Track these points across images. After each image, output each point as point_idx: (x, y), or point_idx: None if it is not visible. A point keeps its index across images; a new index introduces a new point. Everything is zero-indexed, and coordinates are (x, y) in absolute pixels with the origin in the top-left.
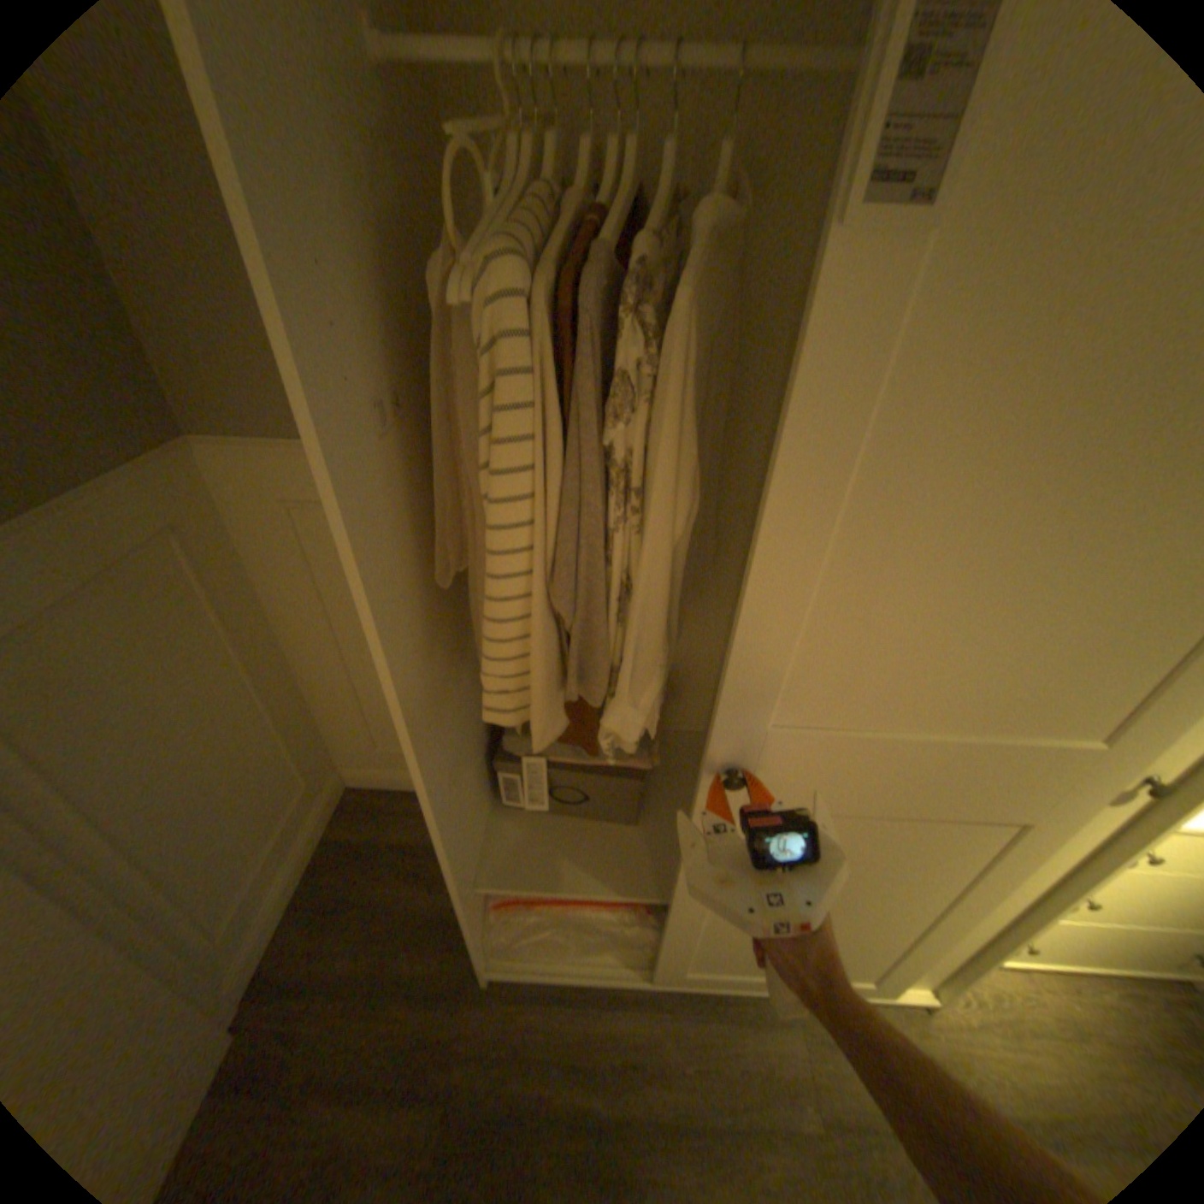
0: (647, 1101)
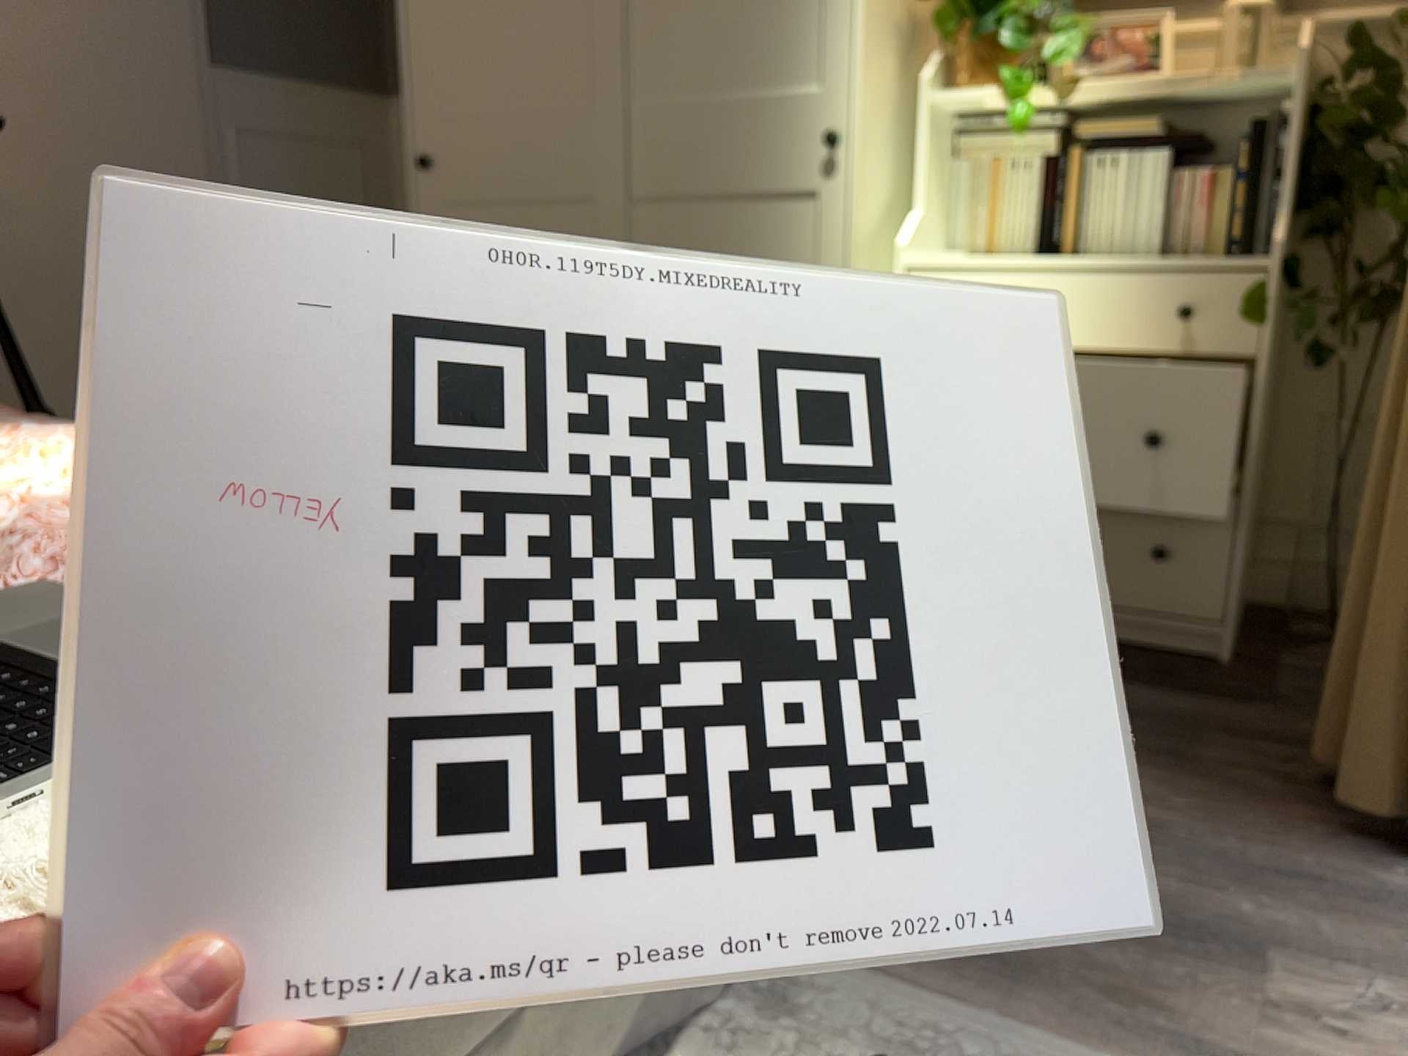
0: None
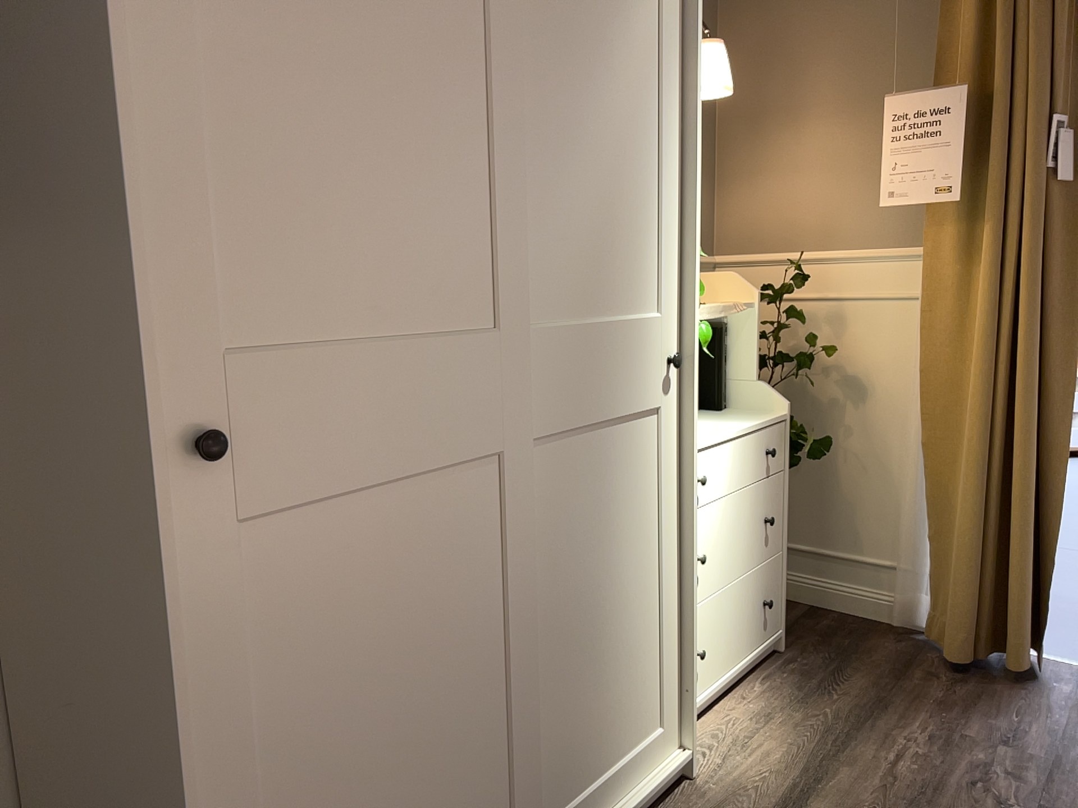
0: None
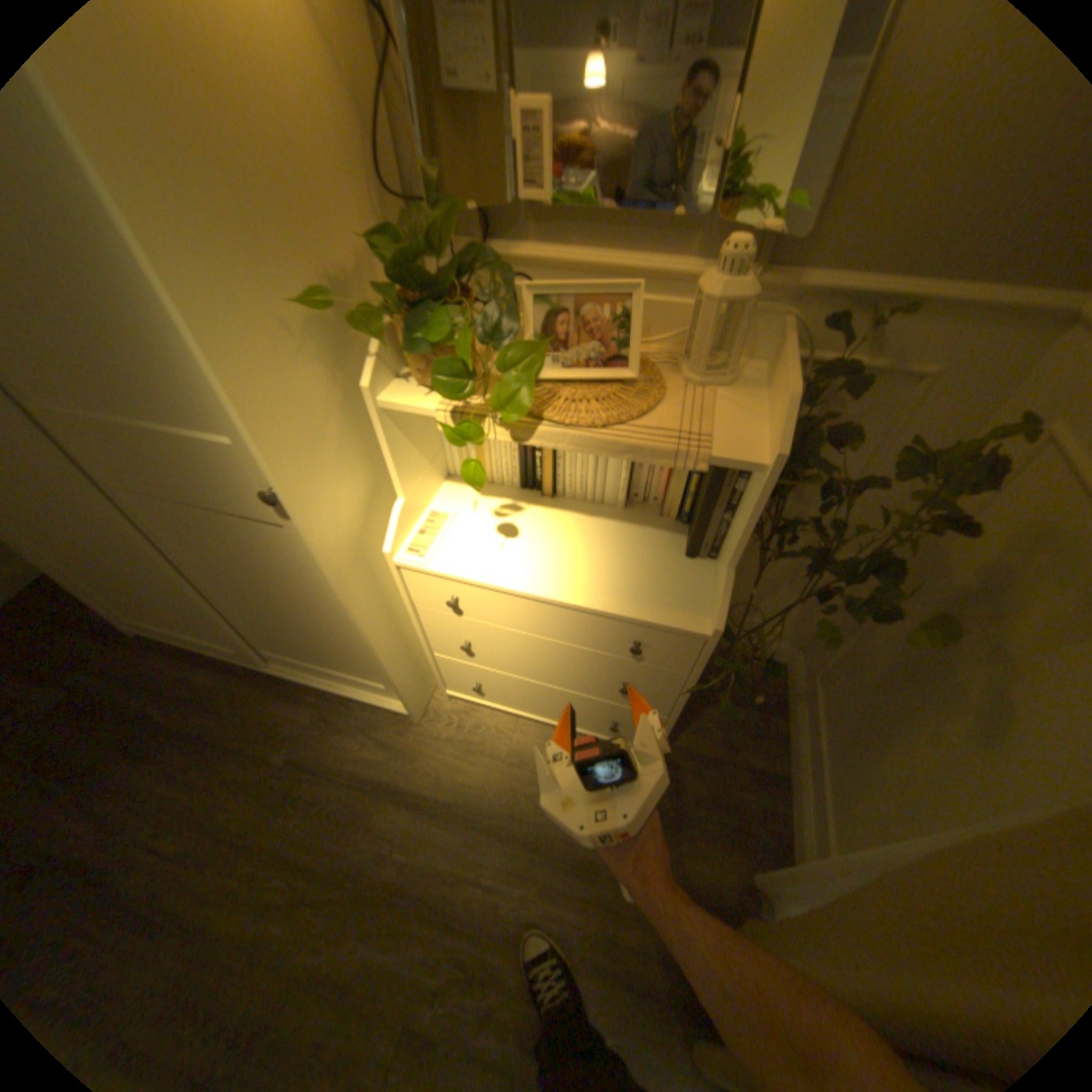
0: (186, 719)
